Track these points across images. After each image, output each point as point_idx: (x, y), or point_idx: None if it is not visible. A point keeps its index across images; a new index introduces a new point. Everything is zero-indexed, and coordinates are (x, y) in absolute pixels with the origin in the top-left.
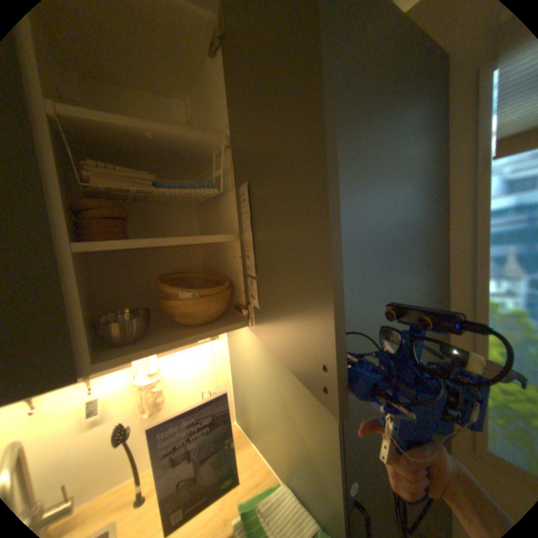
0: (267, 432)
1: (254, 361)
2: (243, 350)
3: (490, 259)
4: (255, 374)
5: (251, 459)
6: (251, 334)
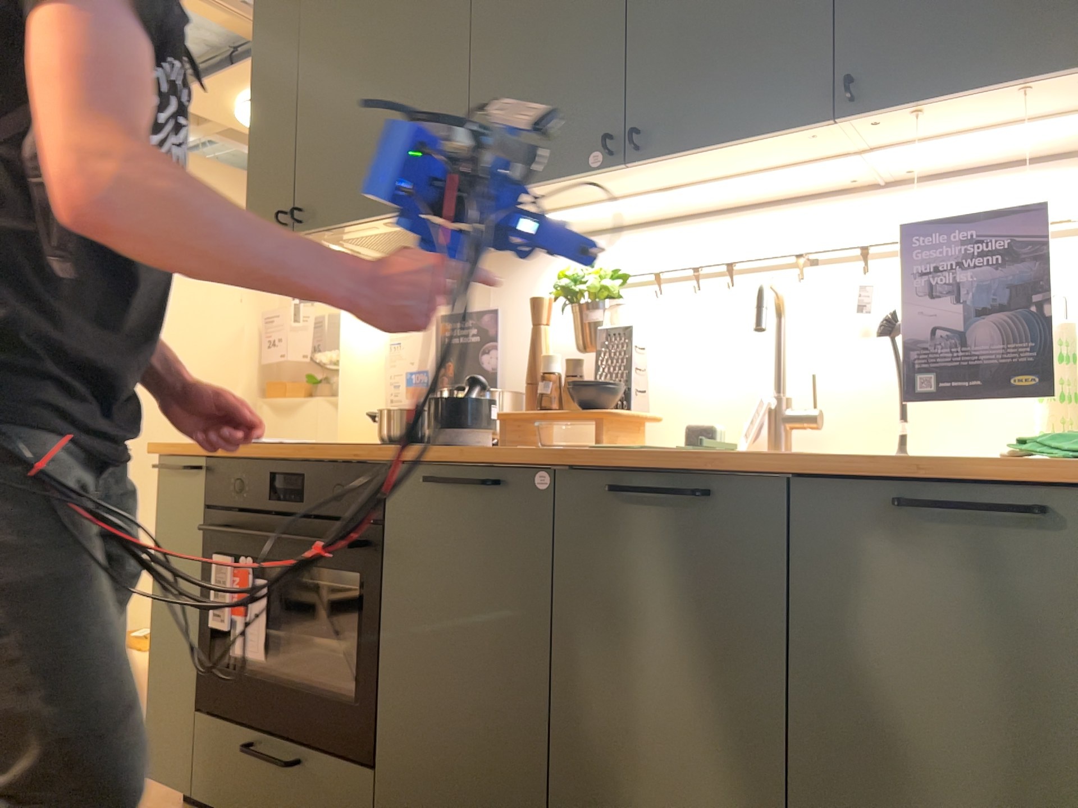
0: None
1: None
2: None
3: None
4: None
5: None
6: None
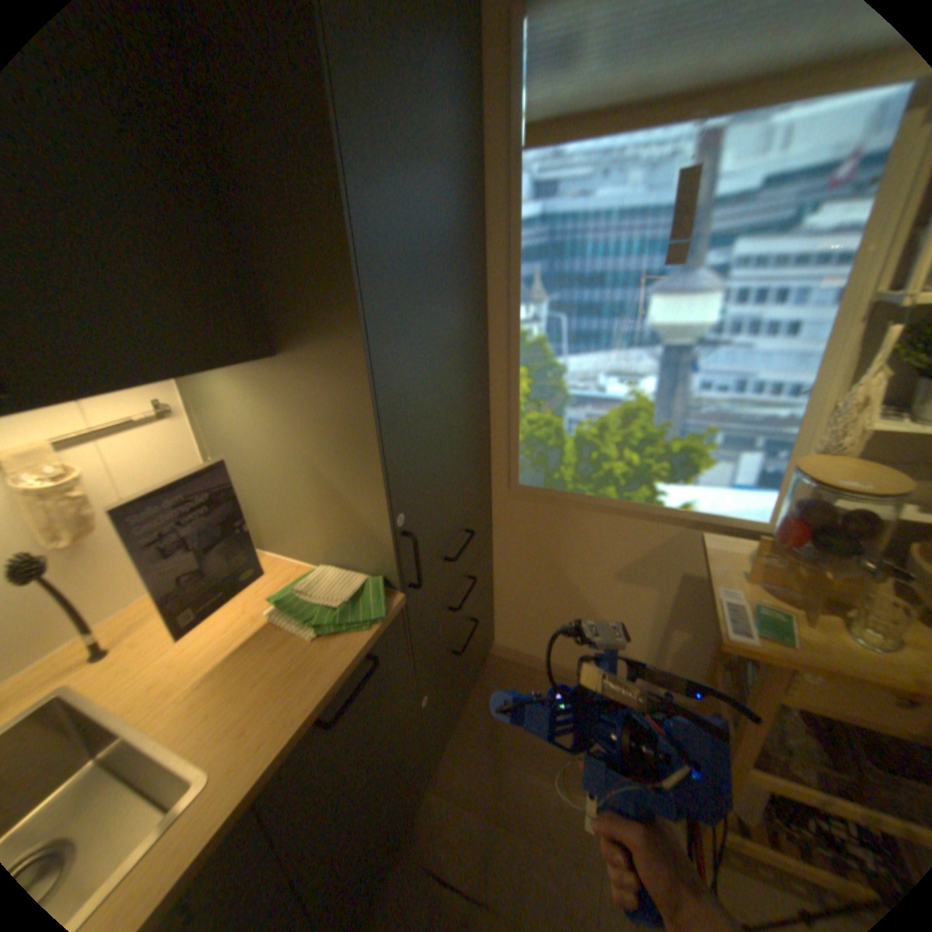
0: (288, 522)
1: (251, 432)
2: (227, 422)
3: (520, 282)
4: (257, 451)
5: (270, 565)
6: (238, 392)
